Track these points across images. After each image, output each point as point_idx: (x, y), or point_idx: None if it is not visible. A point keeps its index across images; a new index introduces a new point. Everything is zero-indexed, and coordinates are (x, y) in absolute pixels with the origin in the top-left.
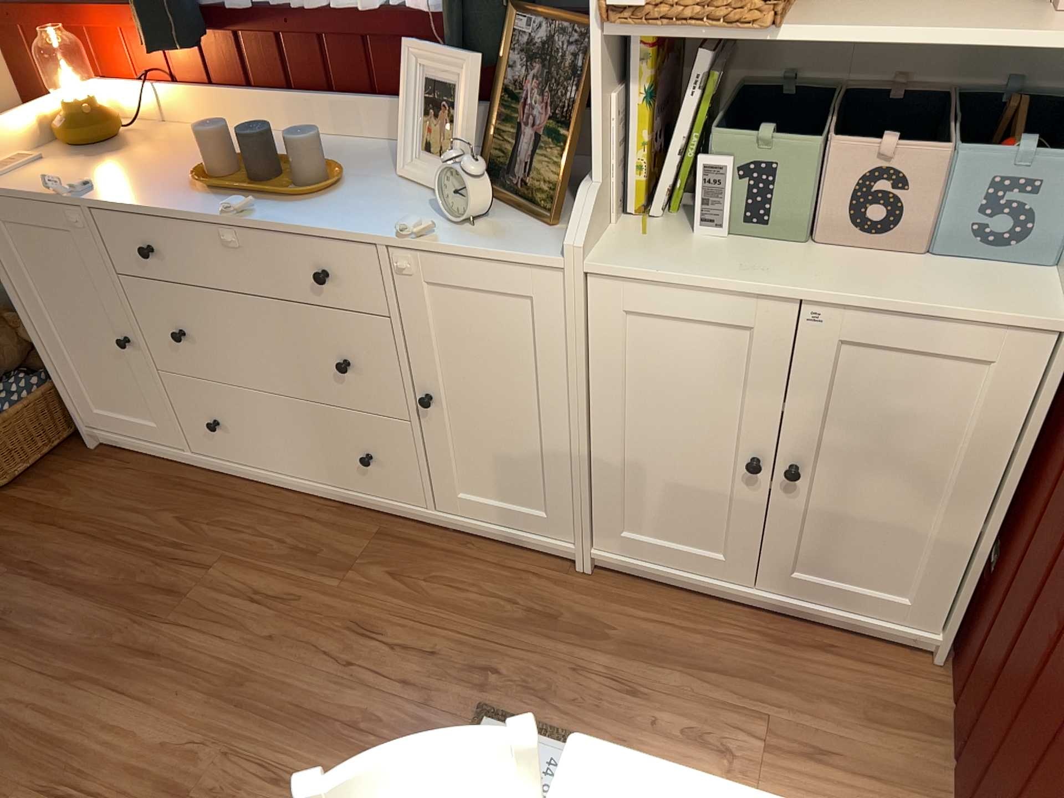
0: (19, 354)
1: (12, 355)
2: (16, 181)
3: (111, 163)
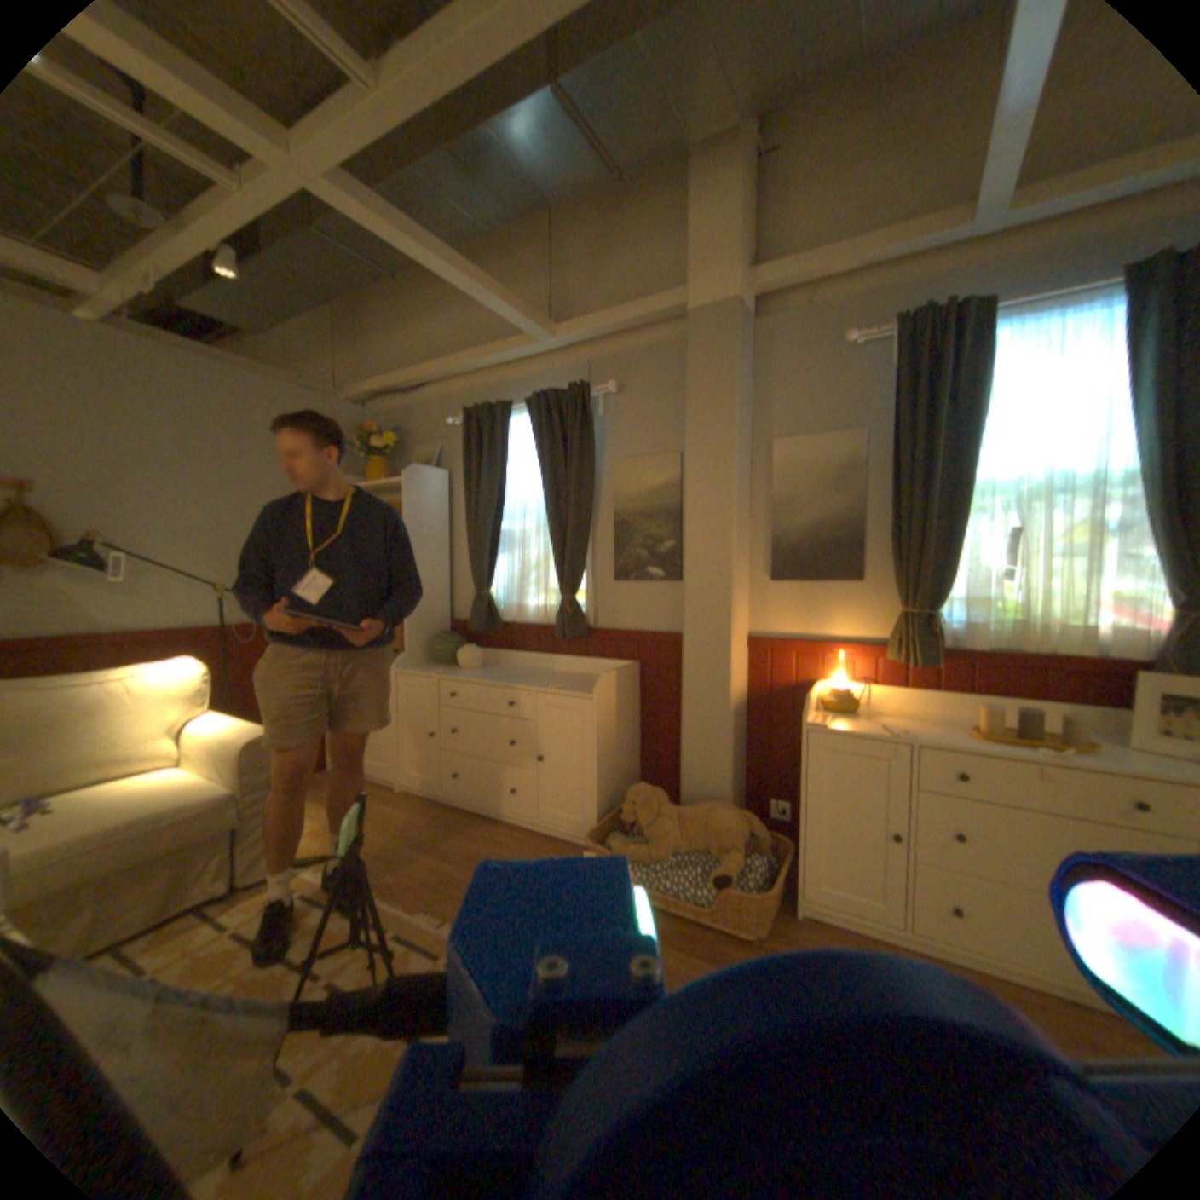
0: (745, 838)
1: (743, 838)
2: (827, 722)
3: (866, 720)
